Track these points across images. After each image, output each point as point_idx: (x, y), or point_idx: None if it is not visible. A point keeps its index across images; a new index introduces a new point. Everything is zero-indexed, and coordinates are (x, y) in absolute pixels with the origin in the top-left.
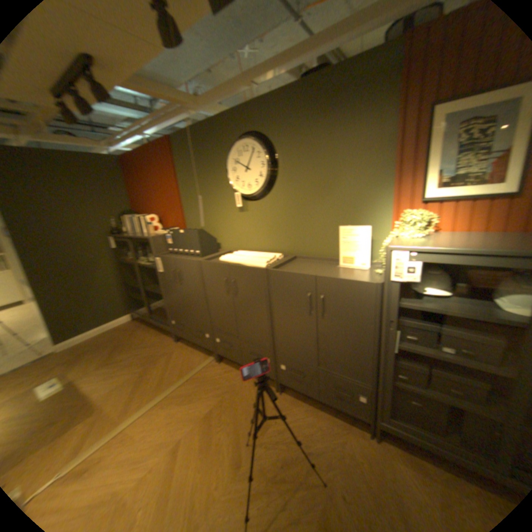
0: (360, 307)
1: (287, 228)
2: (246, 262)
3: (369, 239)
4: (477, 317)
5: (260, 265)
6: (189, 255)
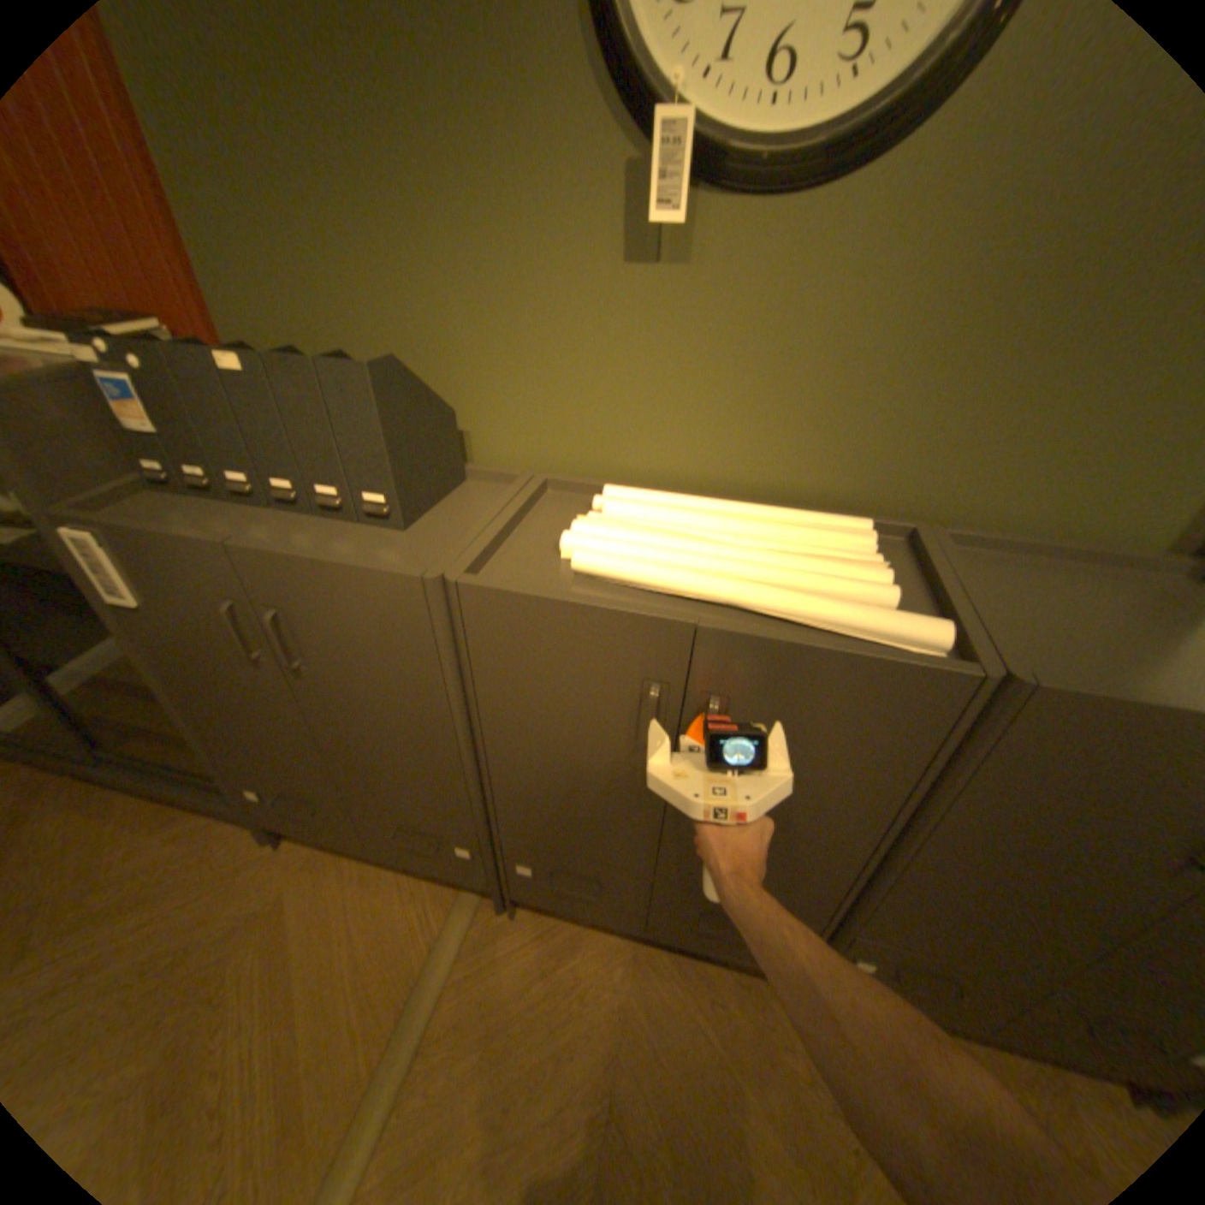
0: None
1: (933, 390)
2: (795, 598)
3: None
4: None
5: (909, 629)
6: (313, 507)
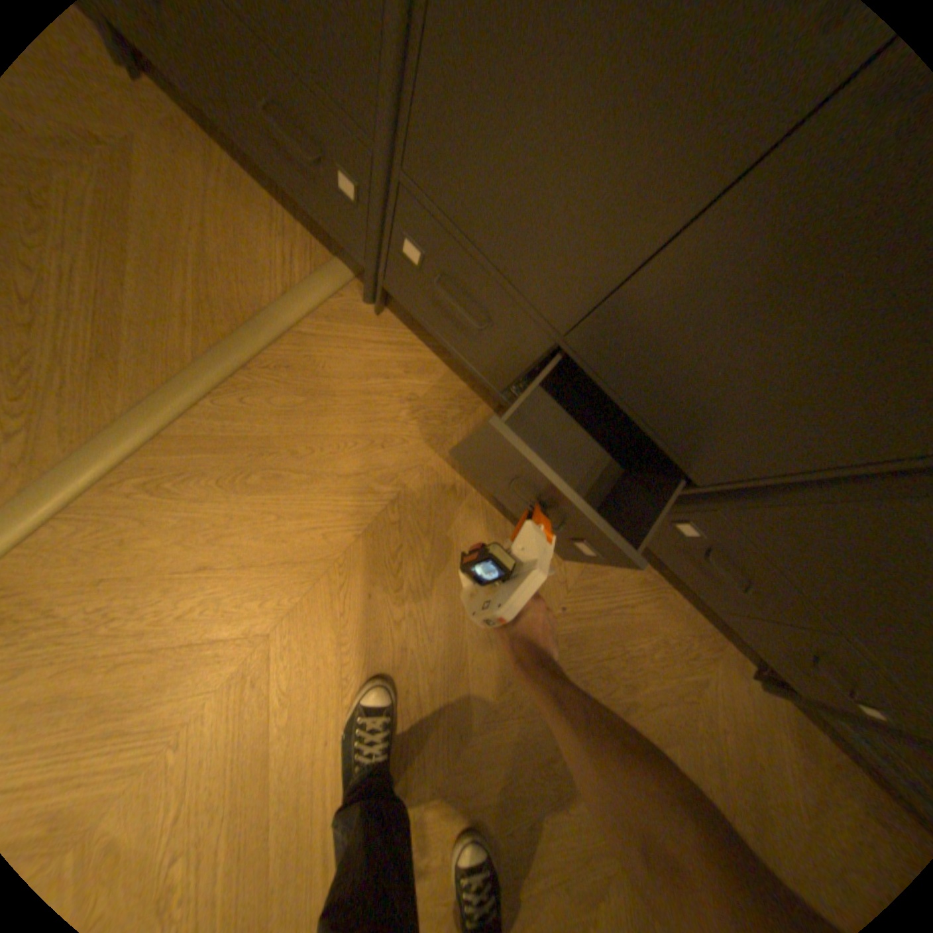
0: None
1: None
2: None
3: None
4: None
5: None
6: None
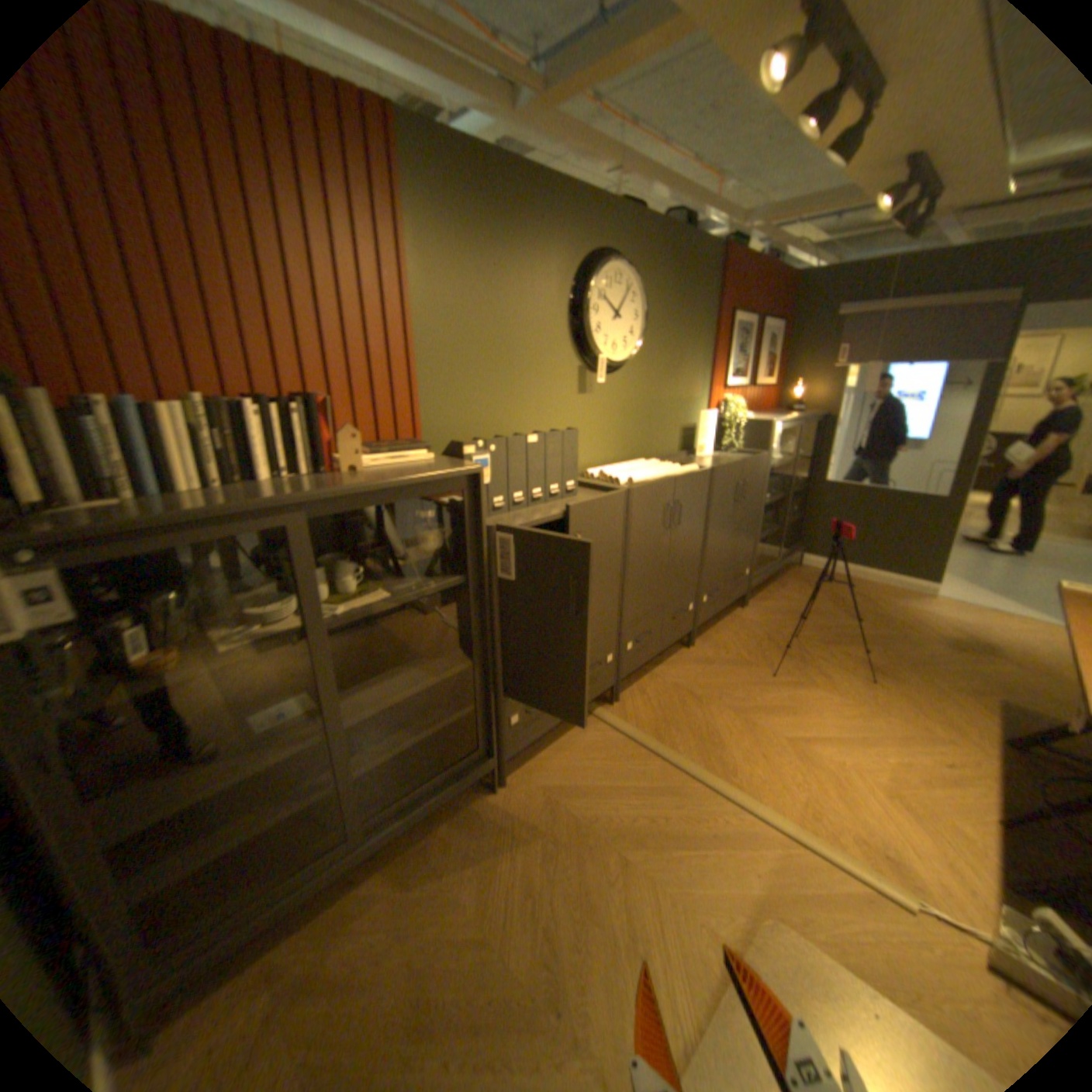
0: (760, 480)
1: (640, 421)
2: (675, 470)
3: (715, 423)
4: (783, 464)
5: (693, 468)
6: (546, 499)
